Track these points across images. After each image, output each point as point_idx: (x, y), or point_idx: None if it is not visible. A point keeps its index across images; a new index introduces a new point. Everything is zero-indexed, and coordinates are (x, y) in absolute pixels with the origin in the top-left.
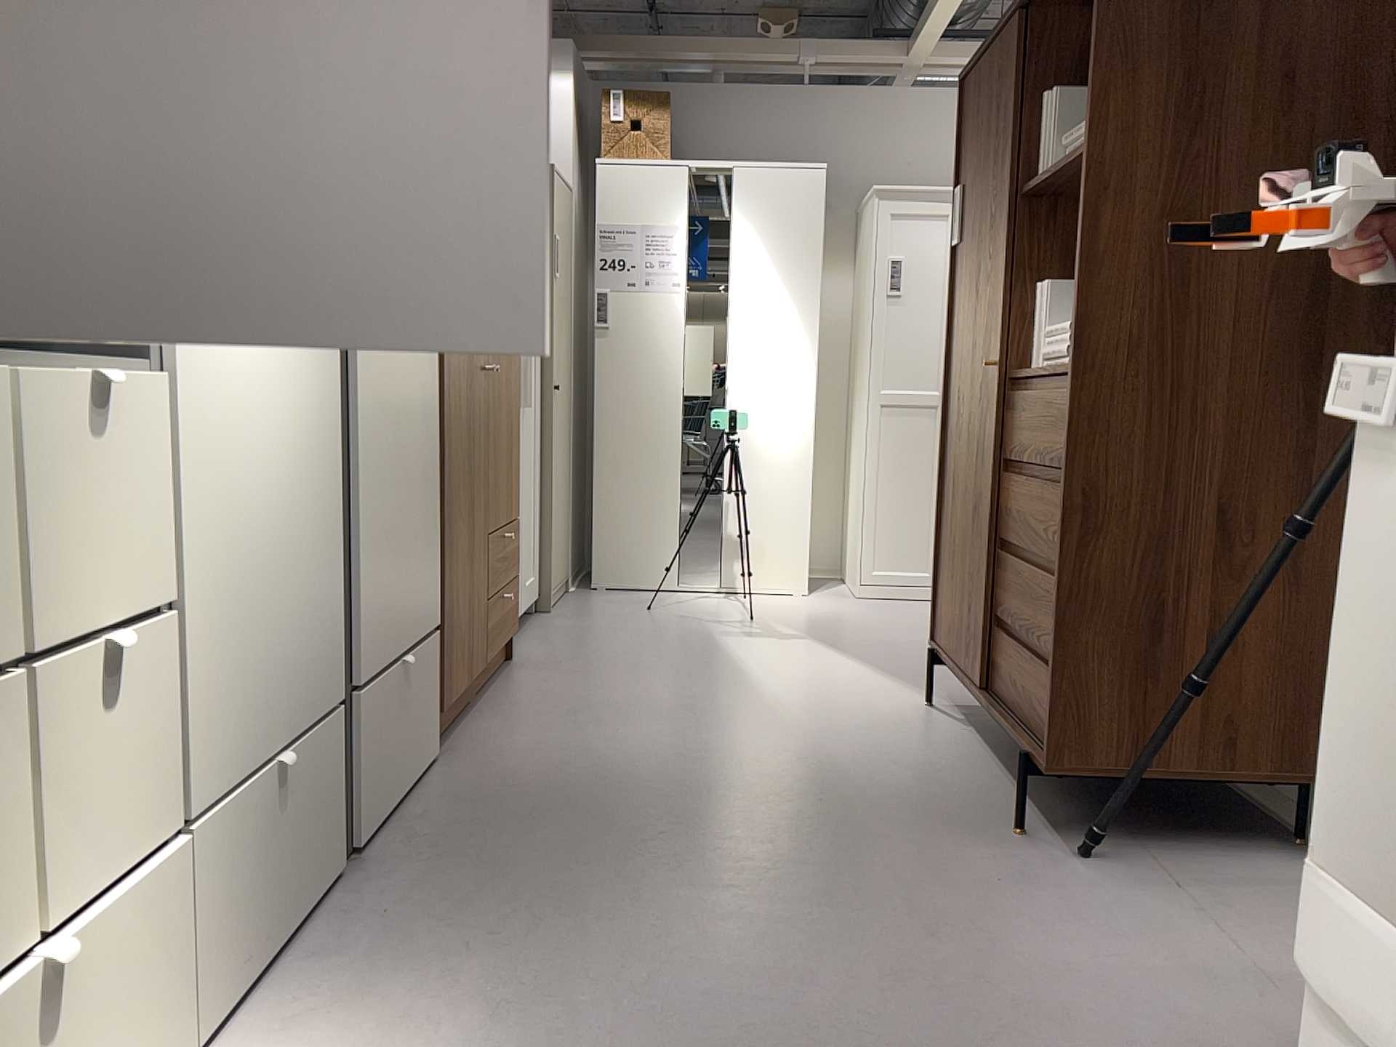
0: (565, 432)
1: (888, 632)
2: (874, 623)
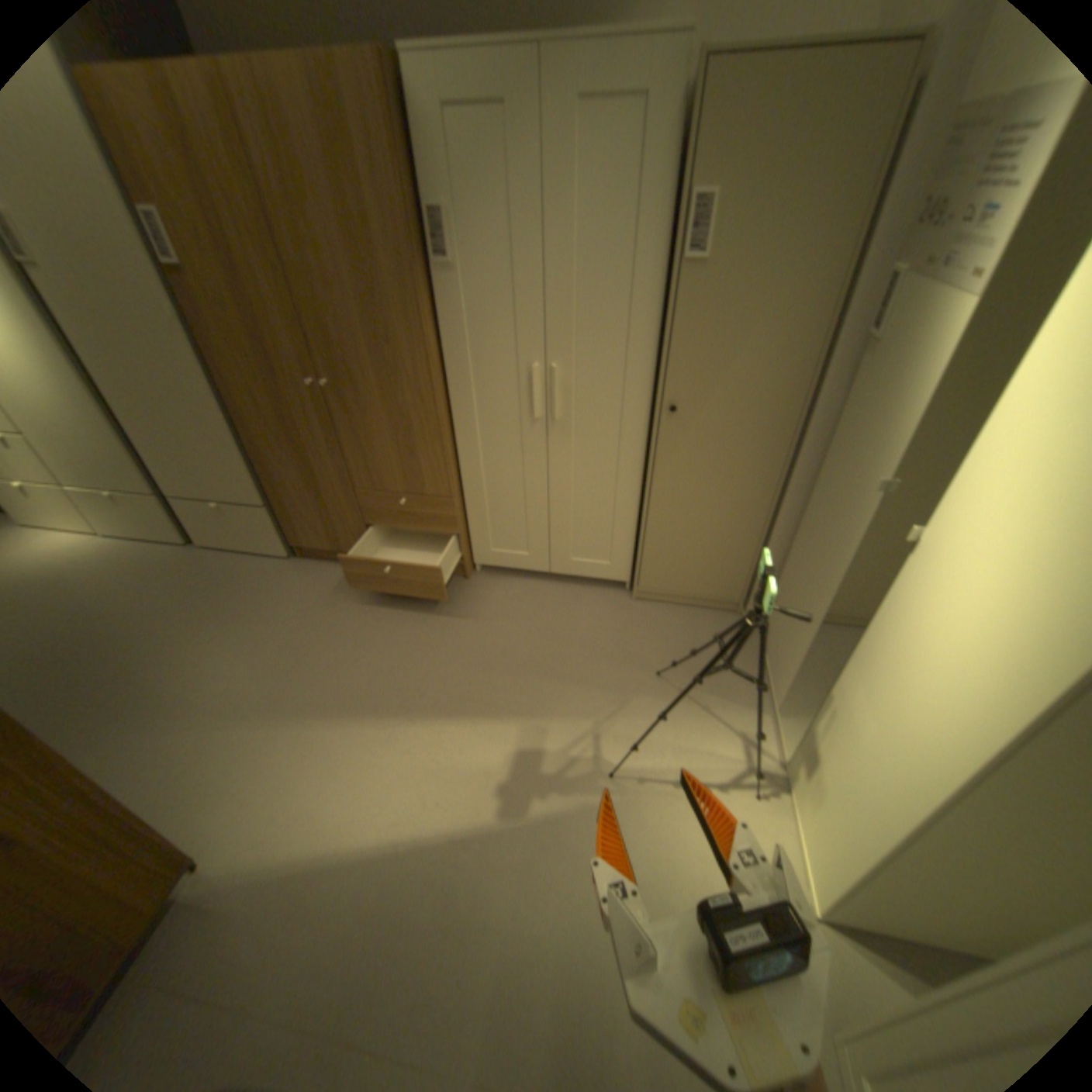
0: (746, 466)
1: (536, 976)
2: (606, 978)
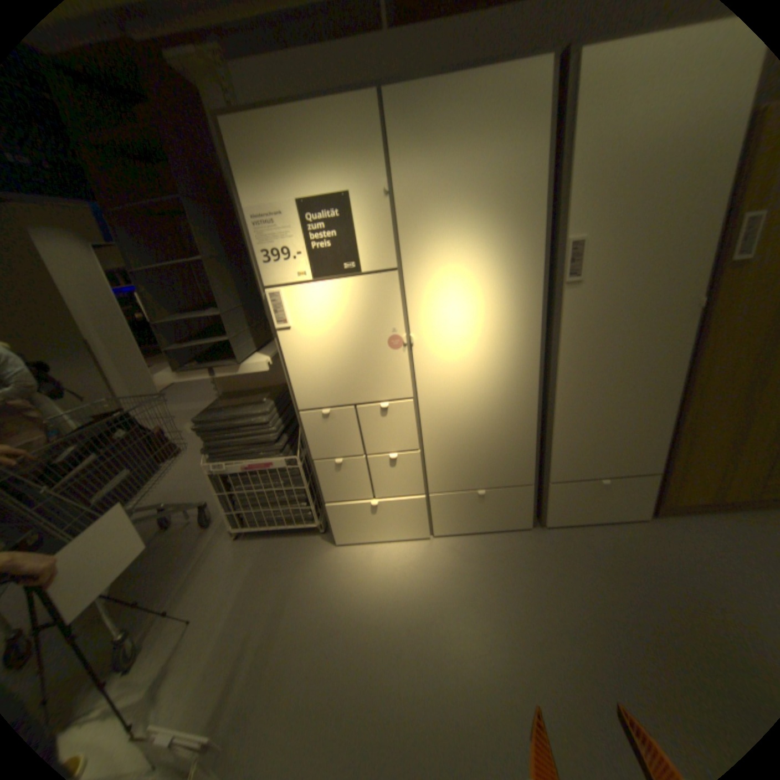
0: None
1: None
2: None
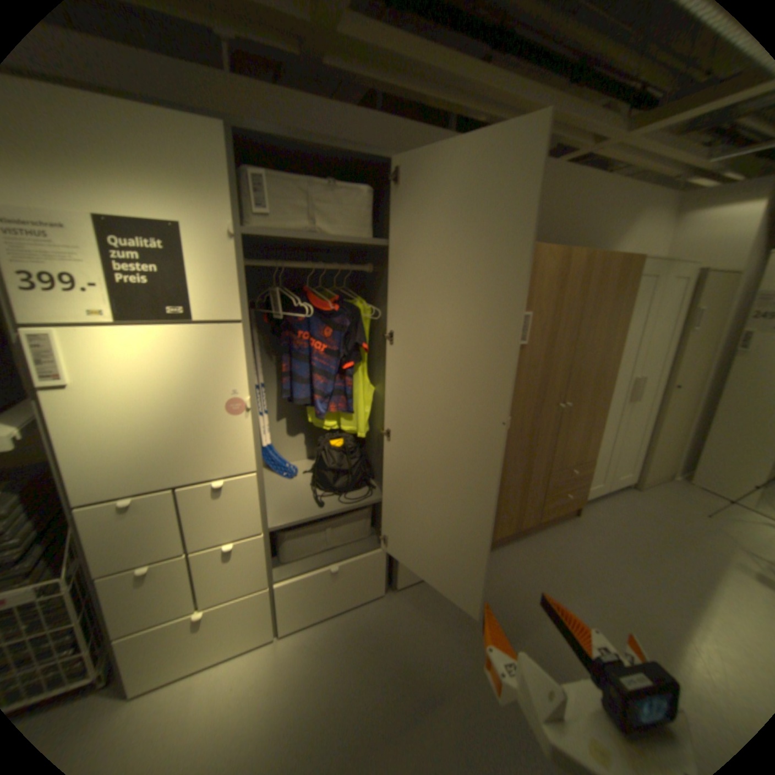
0: (690, 407)
1: None
2: None
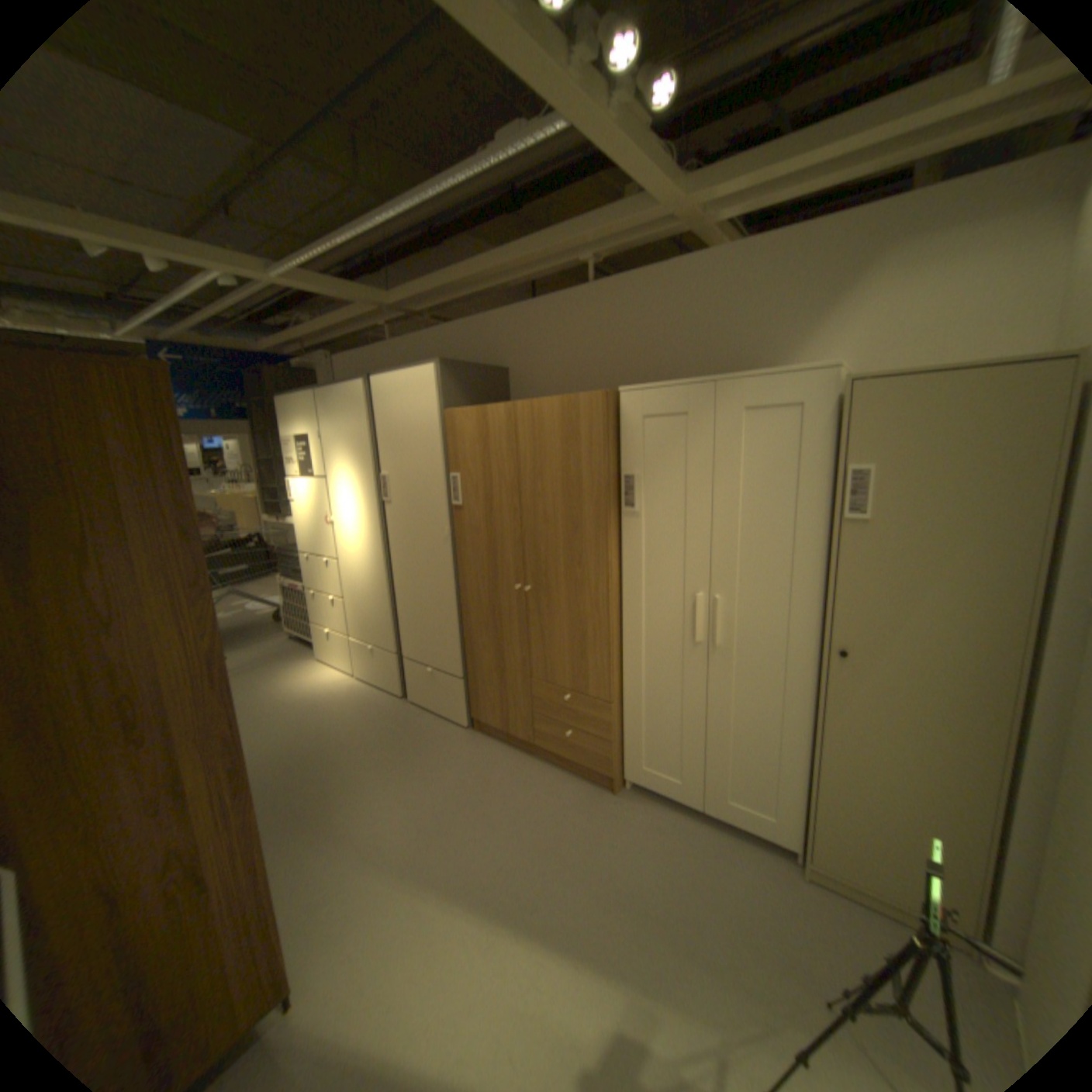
0: (949, 736)
1: None
2: None
